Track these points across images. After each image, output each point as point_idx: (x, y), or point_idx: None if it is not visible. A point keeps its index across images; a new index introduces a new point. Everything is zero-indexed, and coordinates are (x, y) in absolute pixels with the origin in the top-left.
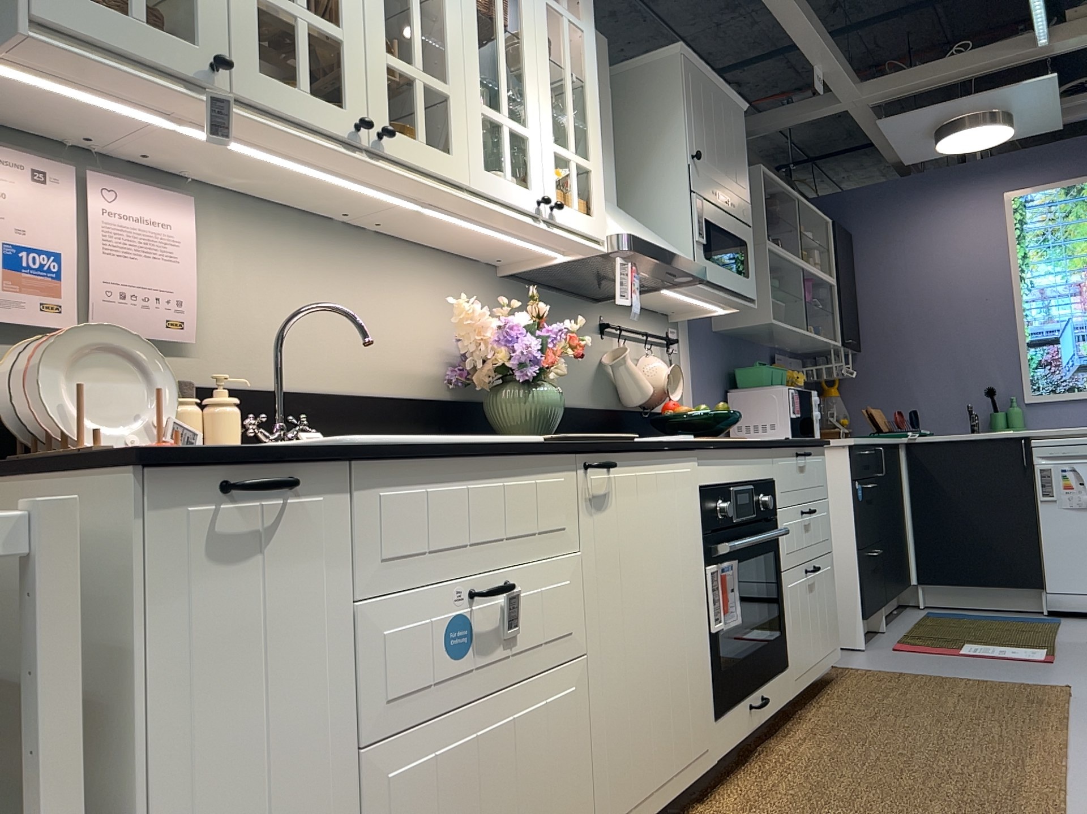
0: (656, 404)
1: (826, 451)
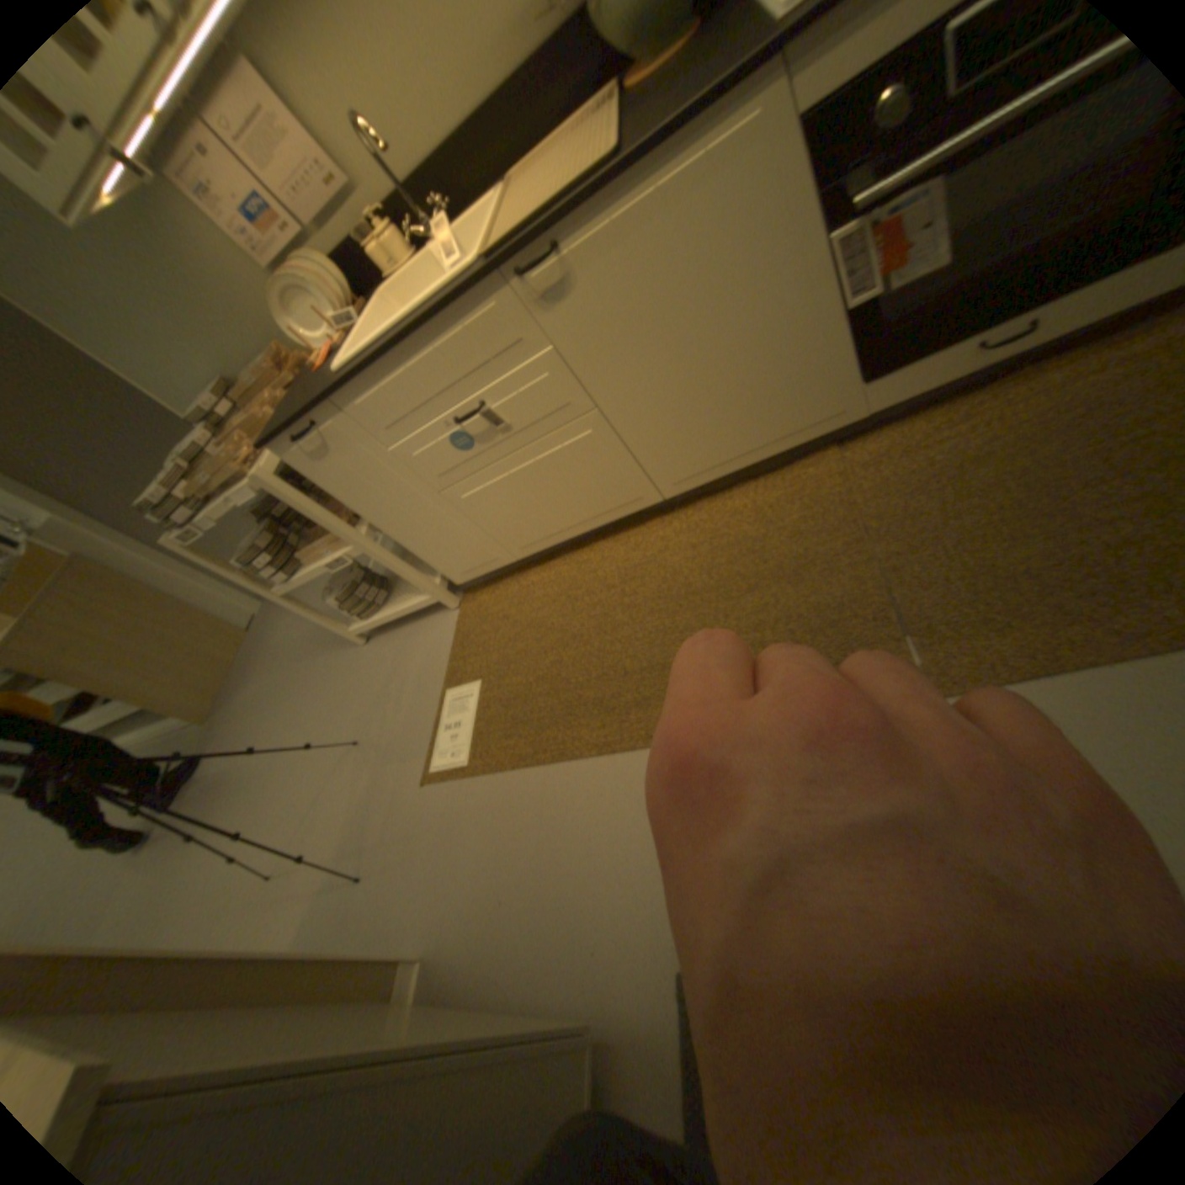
0: None
1: None
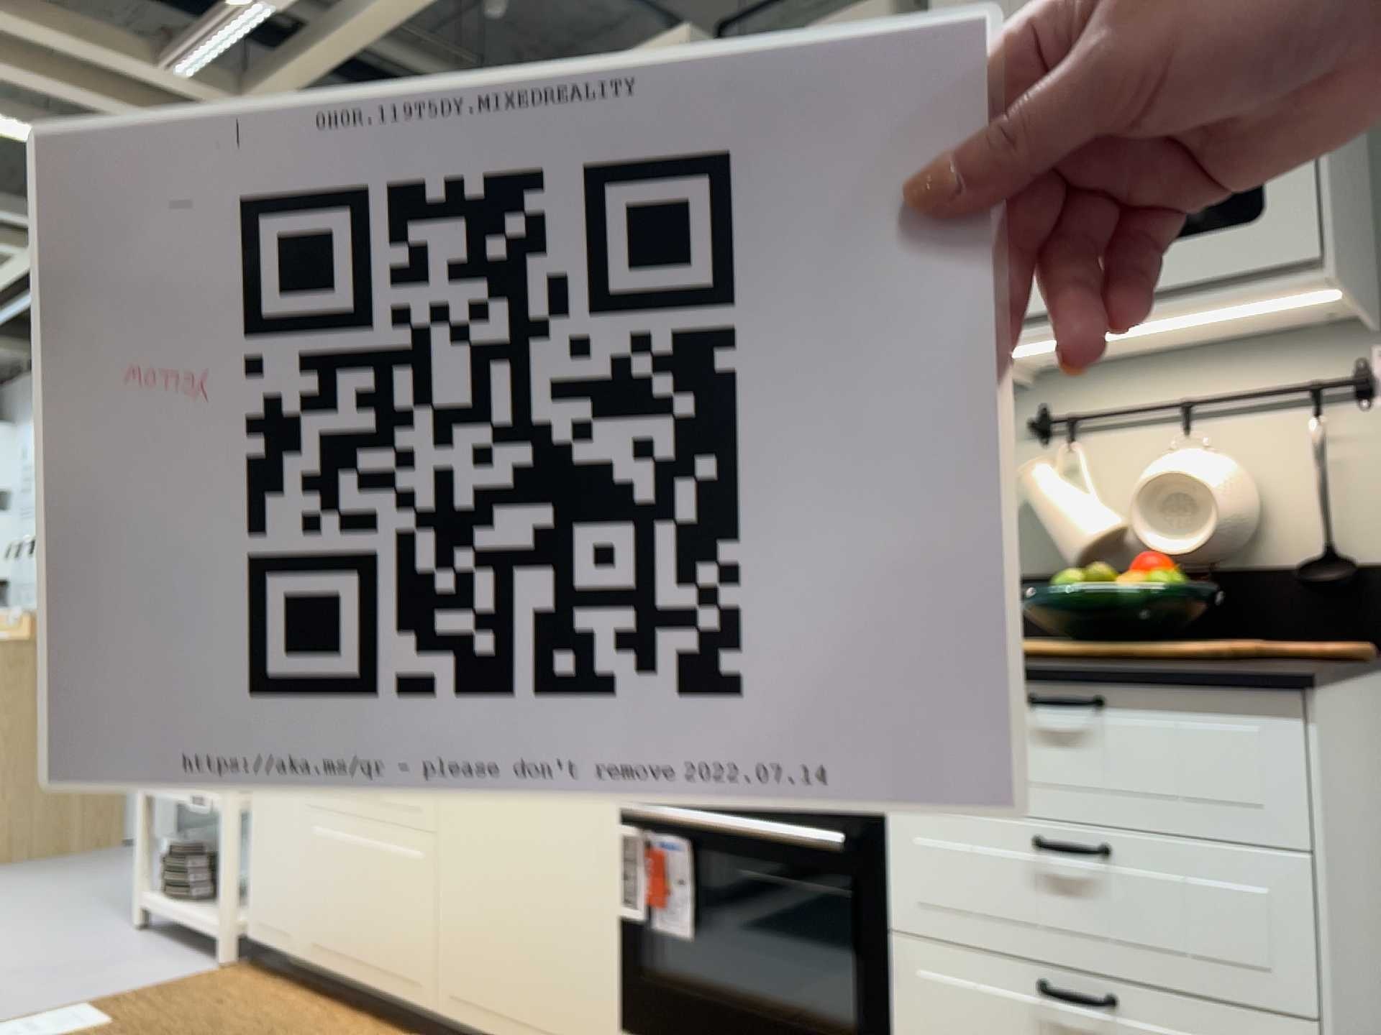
0: (1175, 557)
1: (1311, 708)
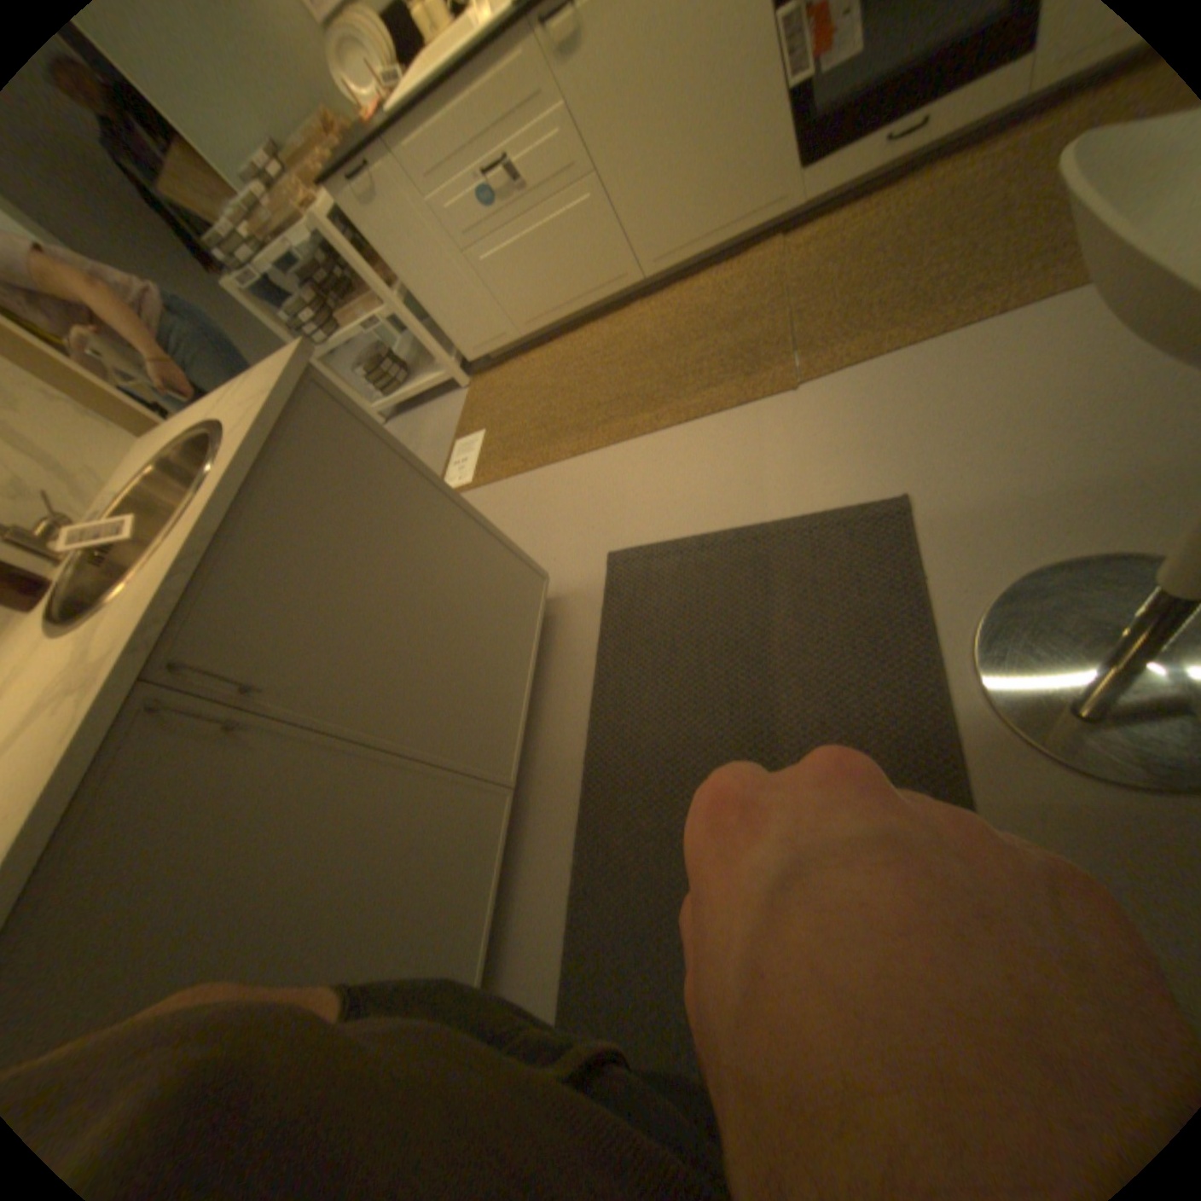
0: None
1: None
